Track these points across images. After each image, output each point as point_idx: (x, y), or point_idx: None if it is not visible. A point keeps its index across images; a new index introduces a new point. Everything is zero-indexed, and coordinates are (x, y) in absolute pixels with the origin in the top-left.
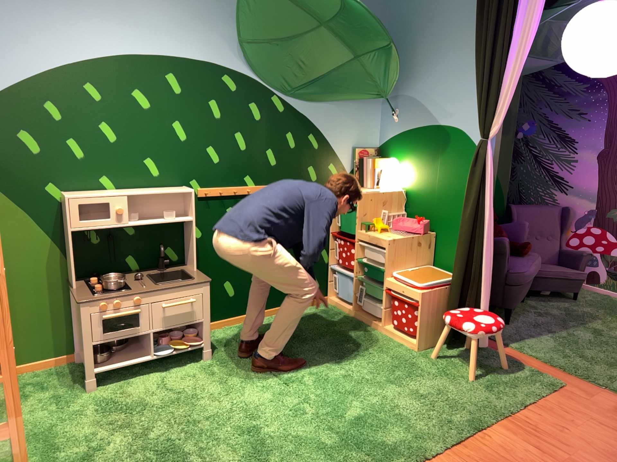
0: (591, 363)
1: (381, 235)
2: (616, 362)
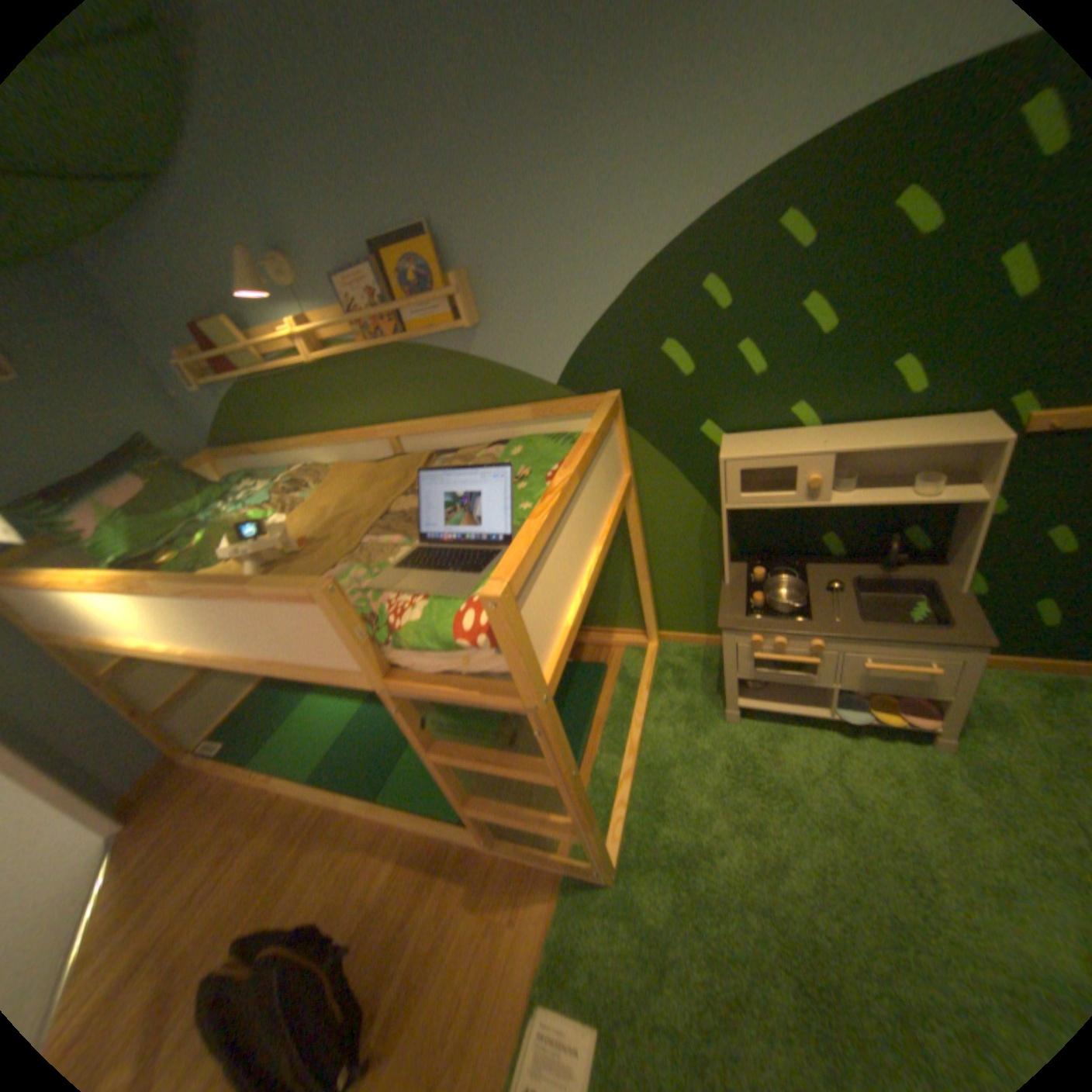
0: None
1: None
2: None
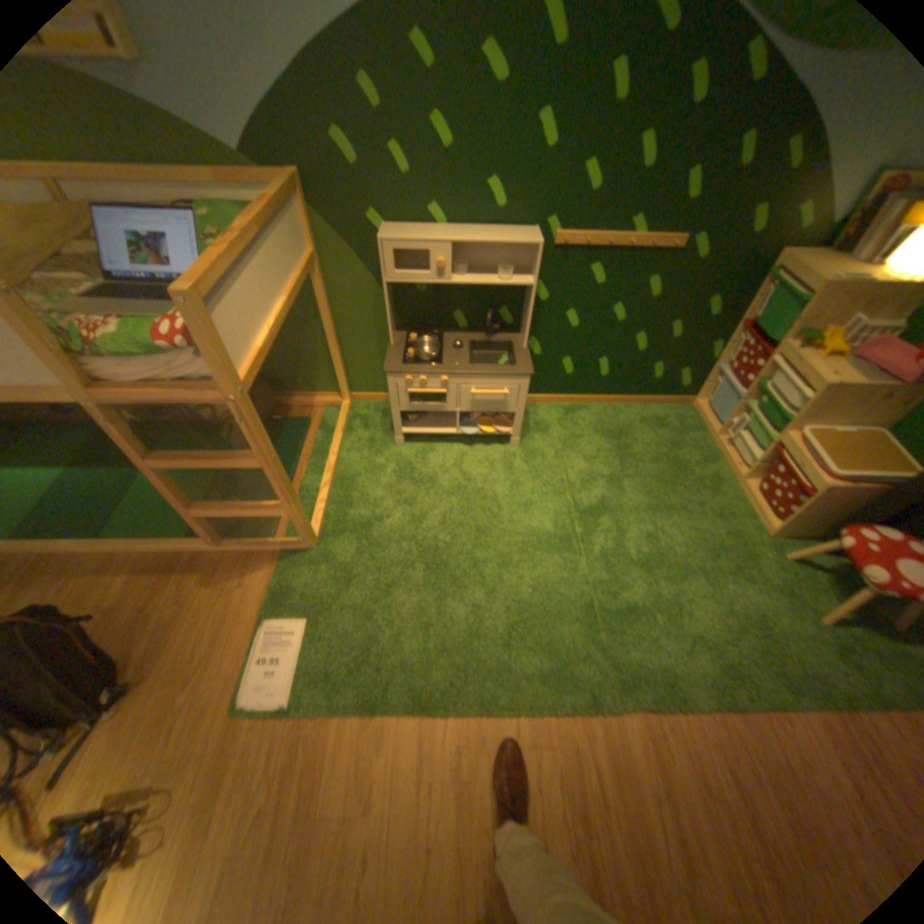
0: None
1: (822, 363)
2: None
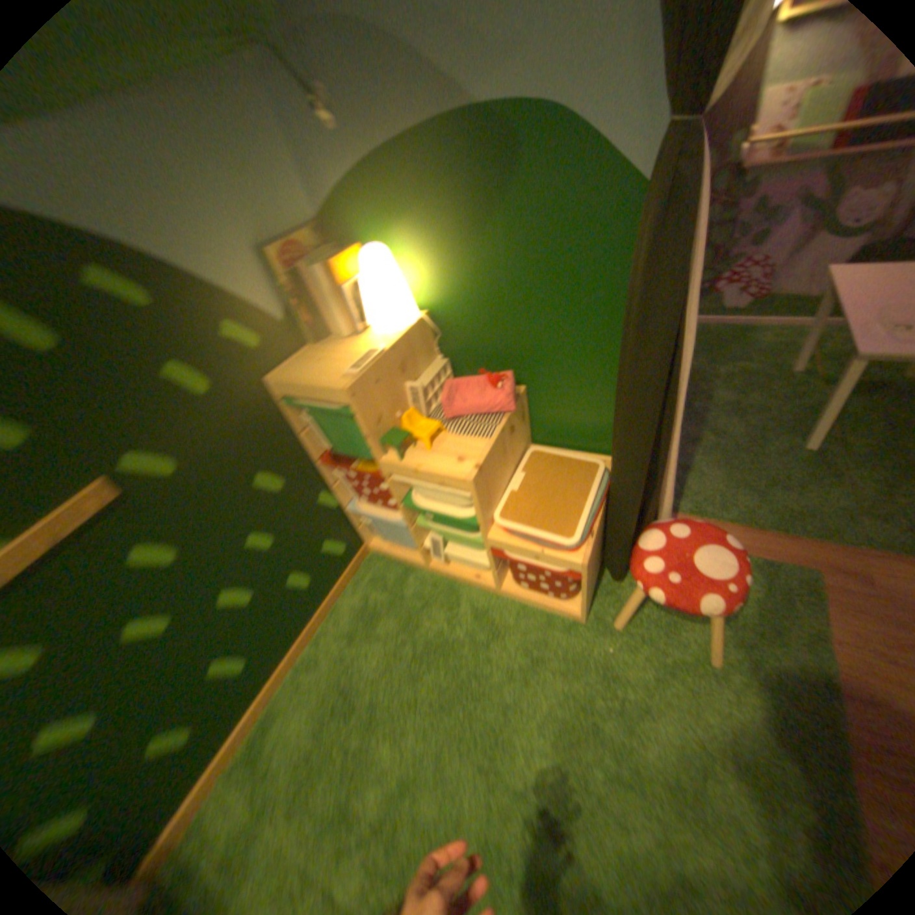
0: (798, 491)
1: (437, 454)
2: (818, 470)
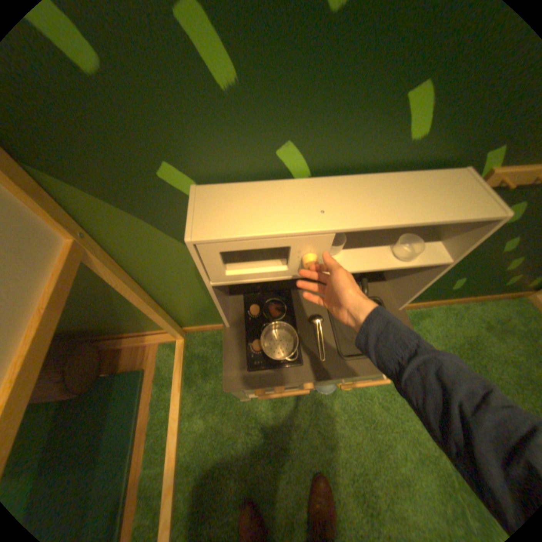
0: None
1: None
2: None
